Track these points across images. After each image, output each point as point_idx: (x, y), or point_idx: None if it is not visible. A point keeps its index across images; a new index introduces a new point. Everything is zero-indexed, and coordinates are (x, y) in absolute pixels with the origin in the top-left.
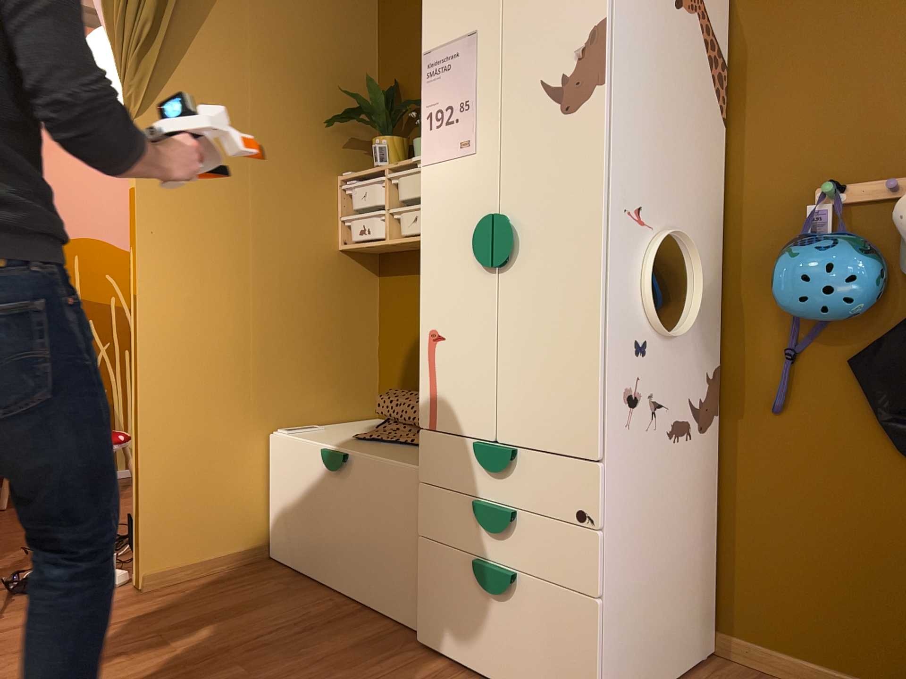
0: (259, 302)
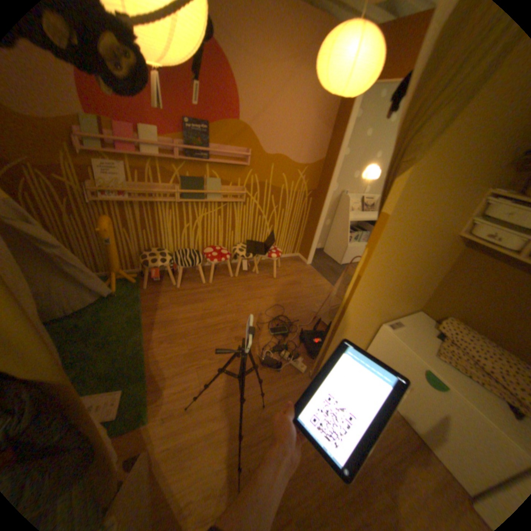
0: (409, 270)
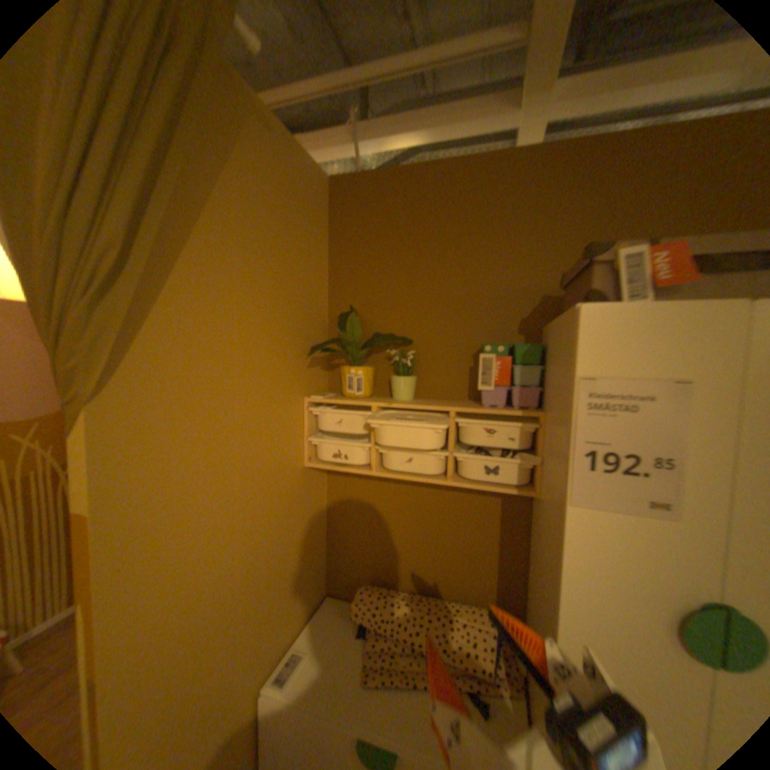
0: (247, 565)
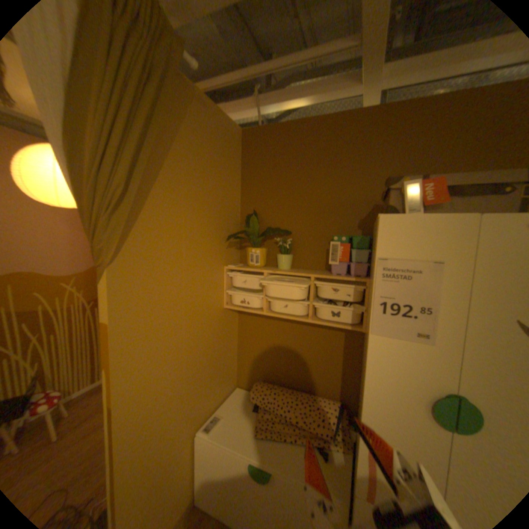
0: (189, 361)
